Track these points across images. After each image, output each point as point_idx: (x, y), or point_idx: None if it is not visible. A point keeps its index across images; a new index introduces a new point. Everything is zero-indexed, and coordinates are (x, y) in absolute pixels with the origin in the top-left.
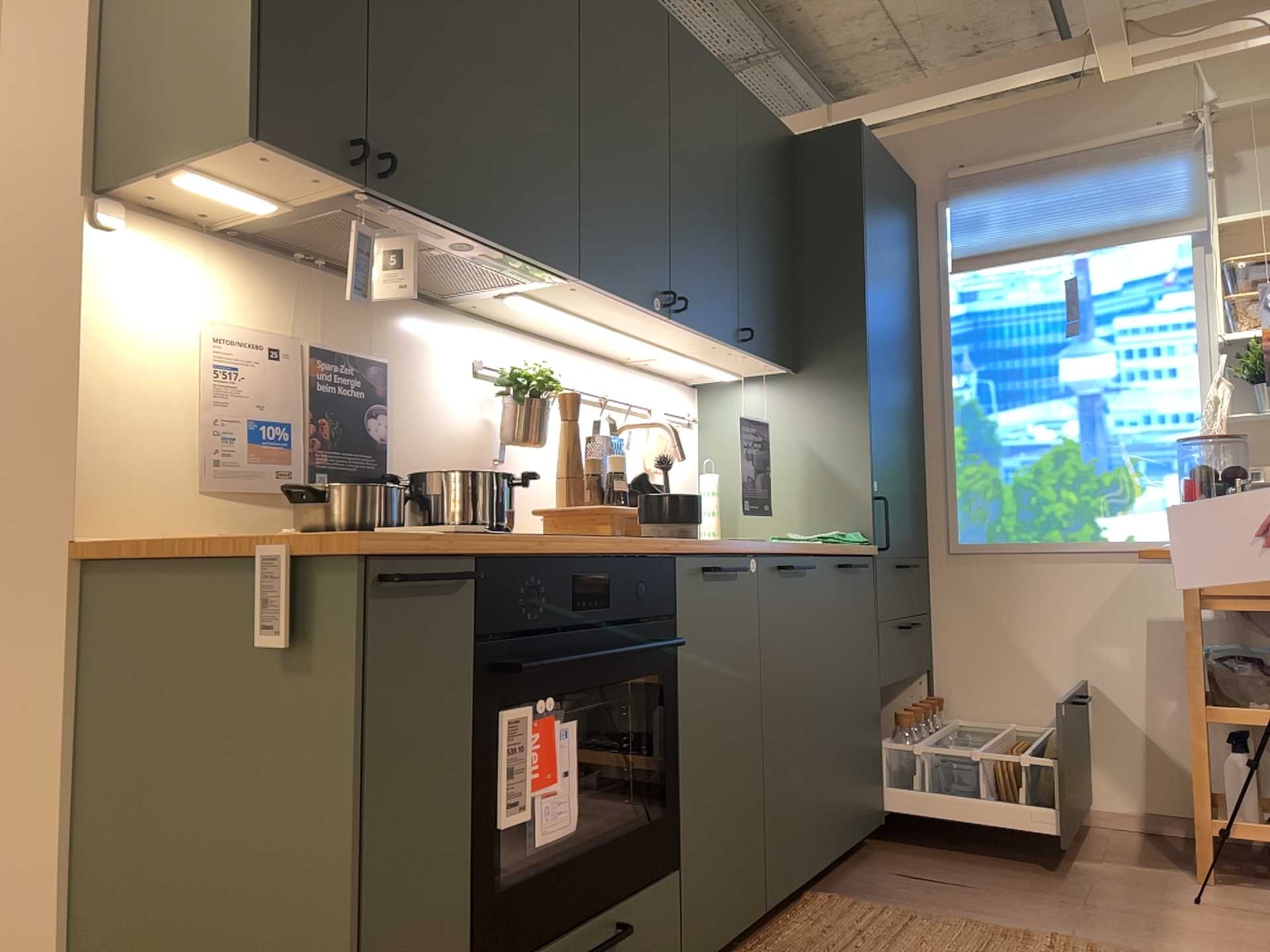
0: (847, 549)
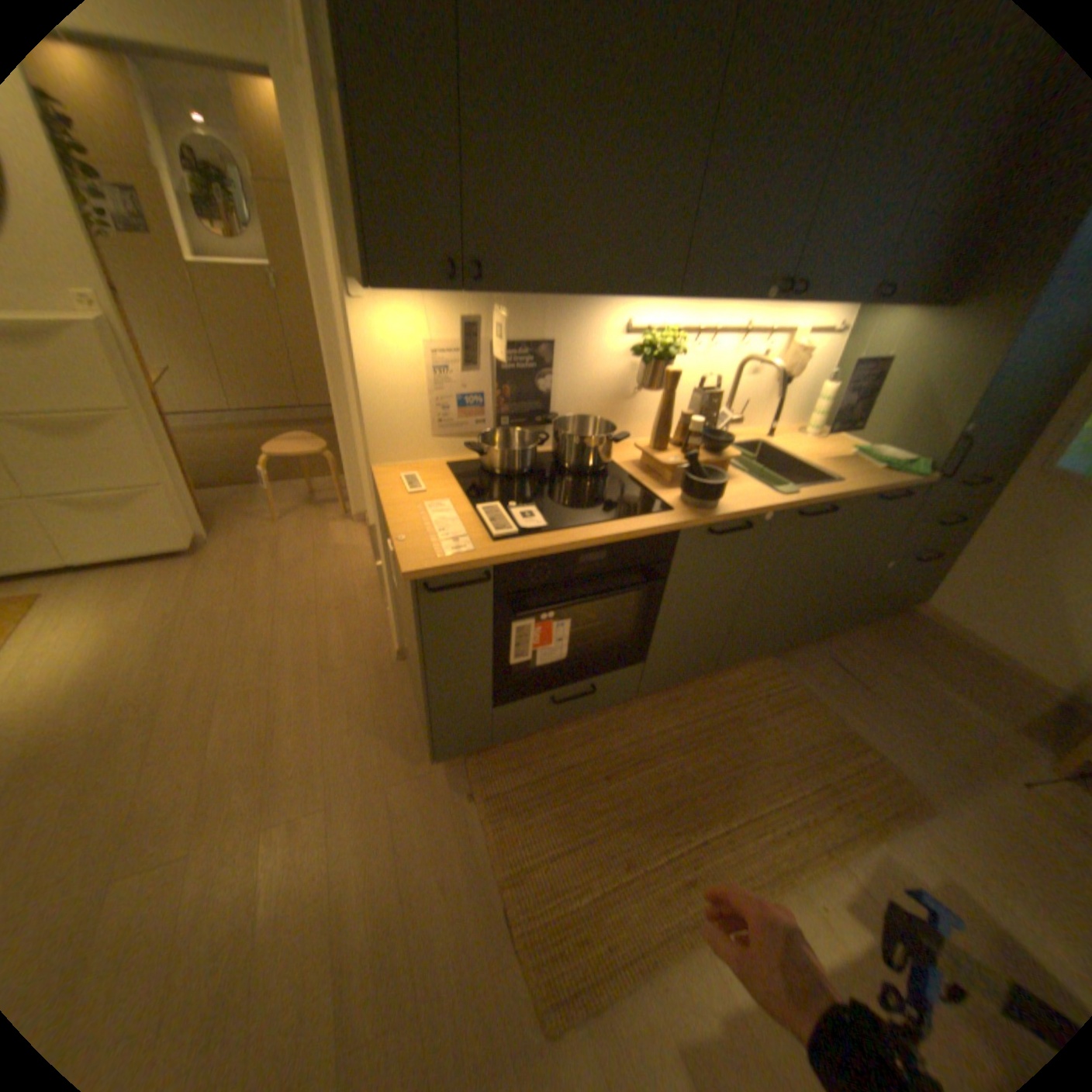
0: (896, 481)
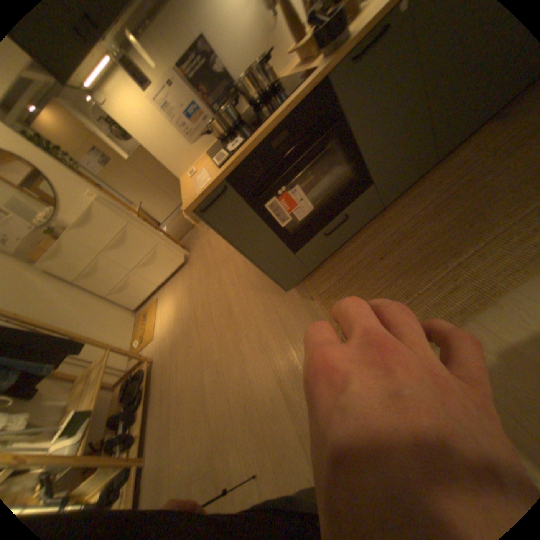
0: None
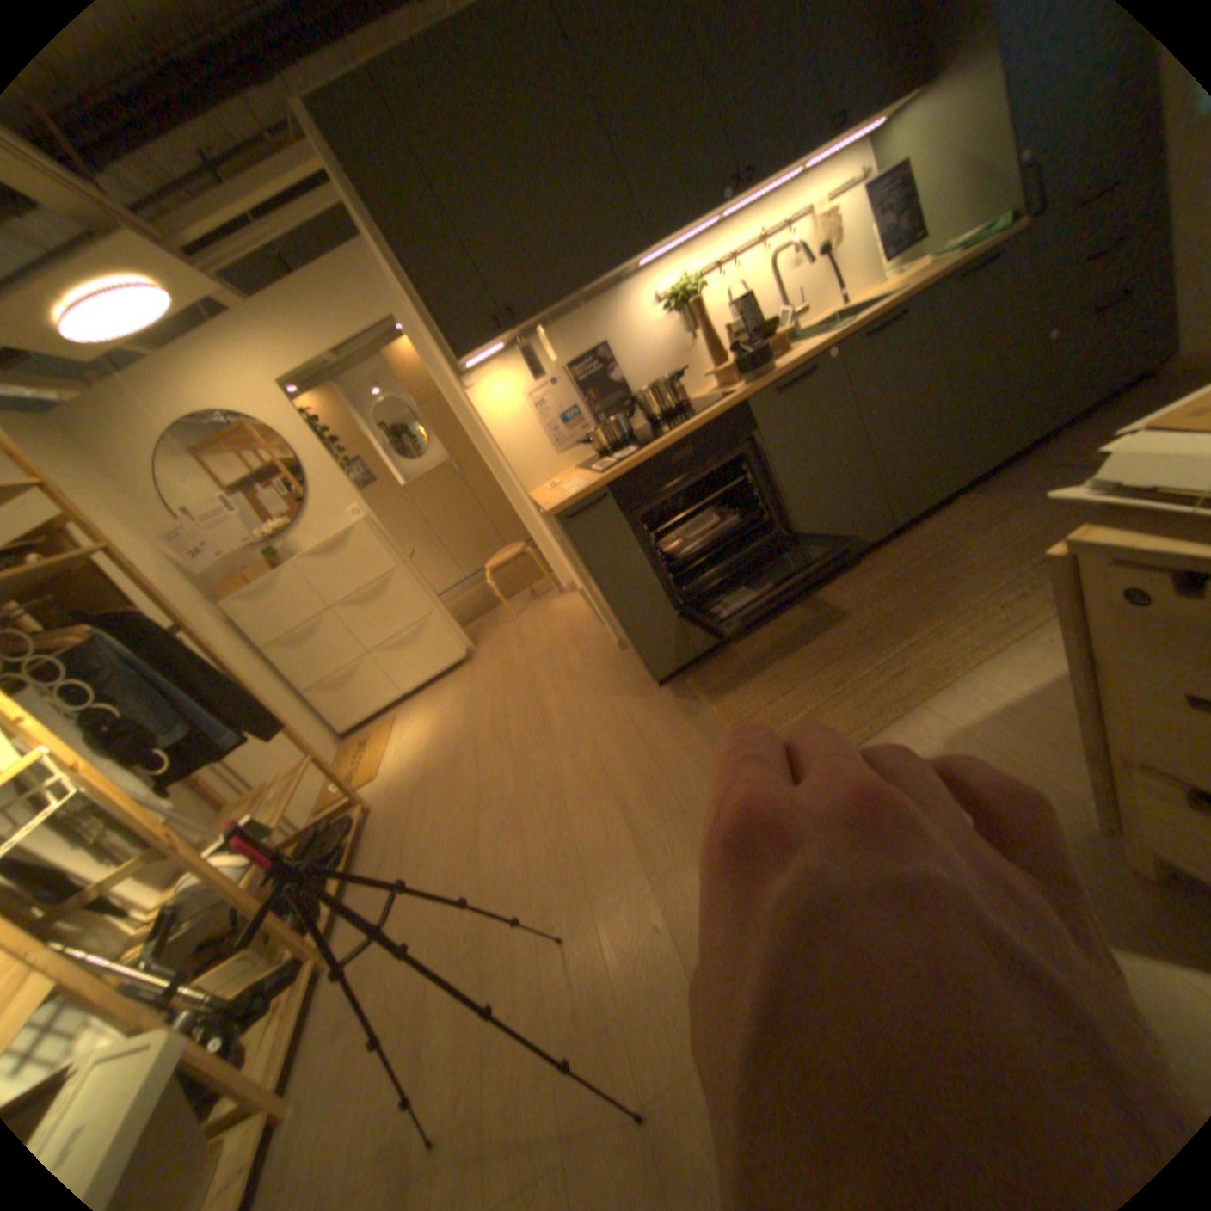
0: (974, 250)
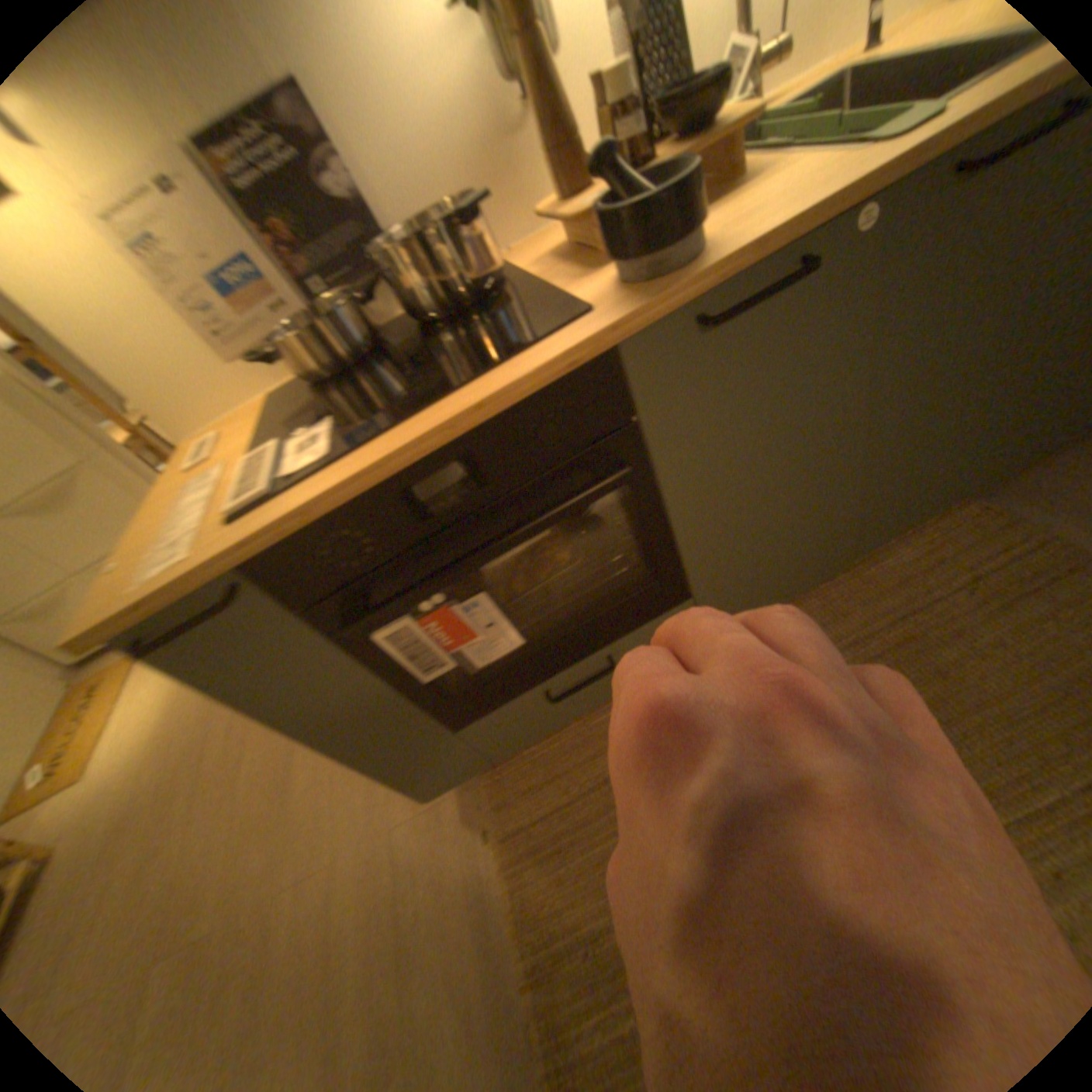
0: None
